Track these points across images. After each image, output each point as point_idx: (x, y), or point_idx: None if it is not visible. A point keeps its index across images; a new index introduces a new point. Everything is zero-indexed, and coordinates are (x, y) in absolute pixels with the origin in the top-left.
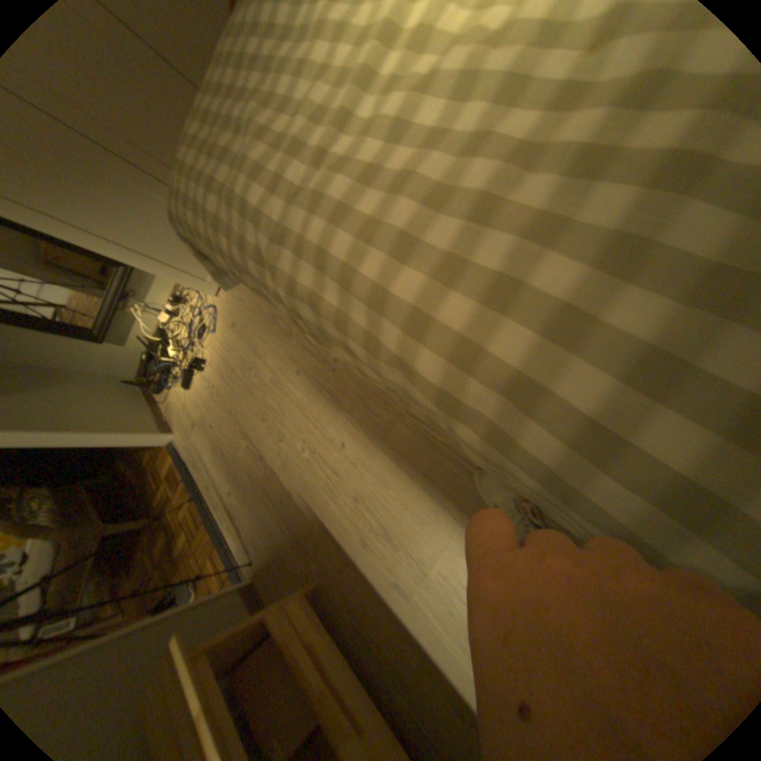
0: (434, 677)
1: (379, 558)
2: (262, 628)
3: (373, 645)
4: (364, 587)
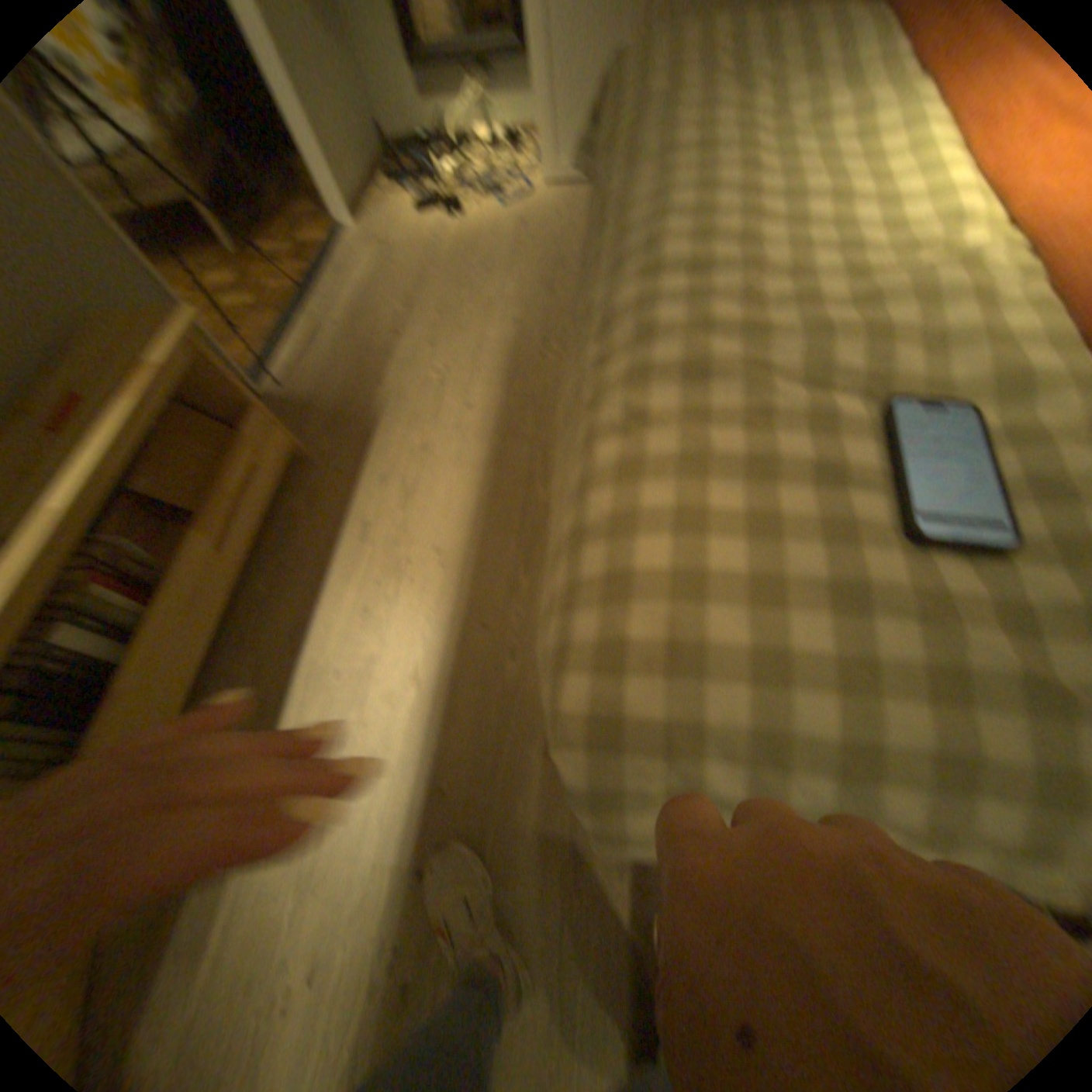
0: (308, 601)
1: (382, 500)
2: (235, 420)
3: (294, 539)
4: (343, 502)
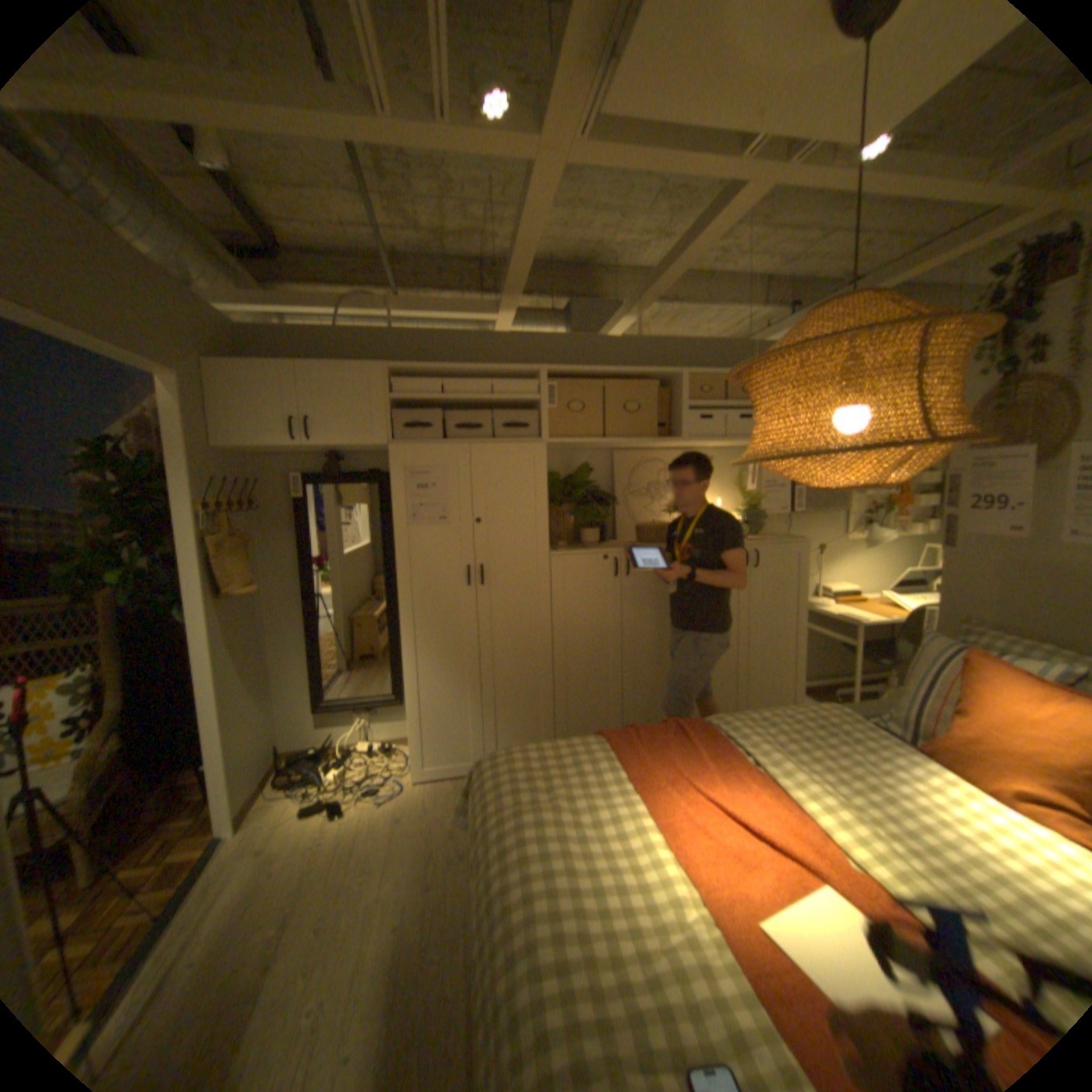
0: None
1: None
2: None
3: None
4: None
